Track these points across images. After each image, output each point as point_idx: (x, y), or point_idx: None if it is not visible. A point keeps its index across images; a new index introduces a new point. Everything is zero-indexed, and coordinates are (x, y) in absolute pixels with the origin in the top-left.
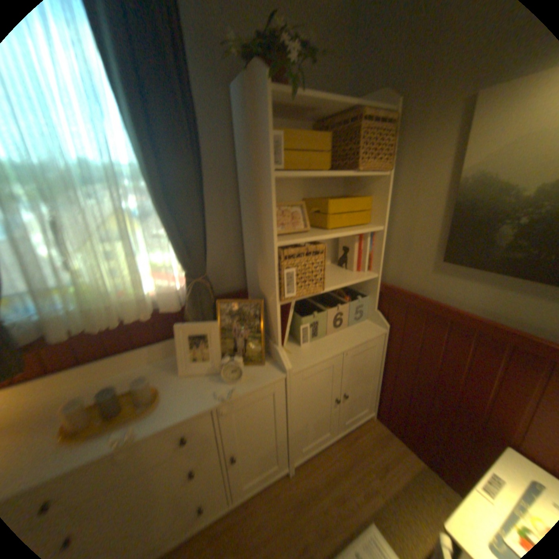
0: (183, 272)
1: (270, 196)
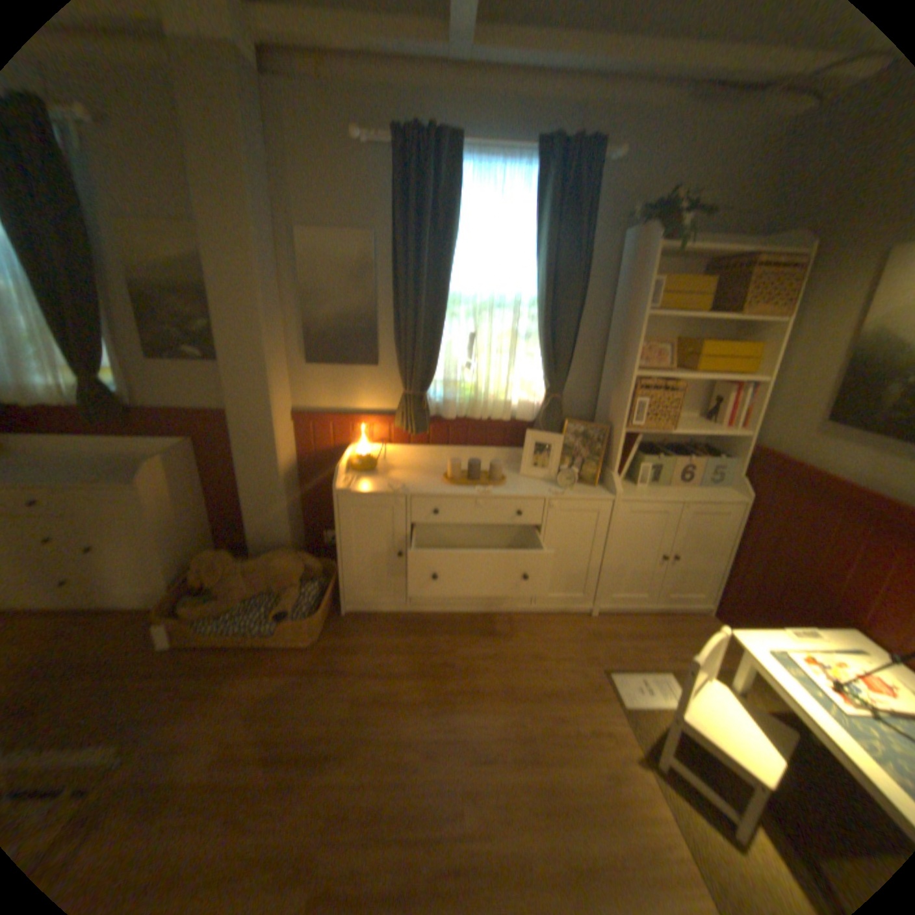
0: (544, 388)
1: (640, 331)
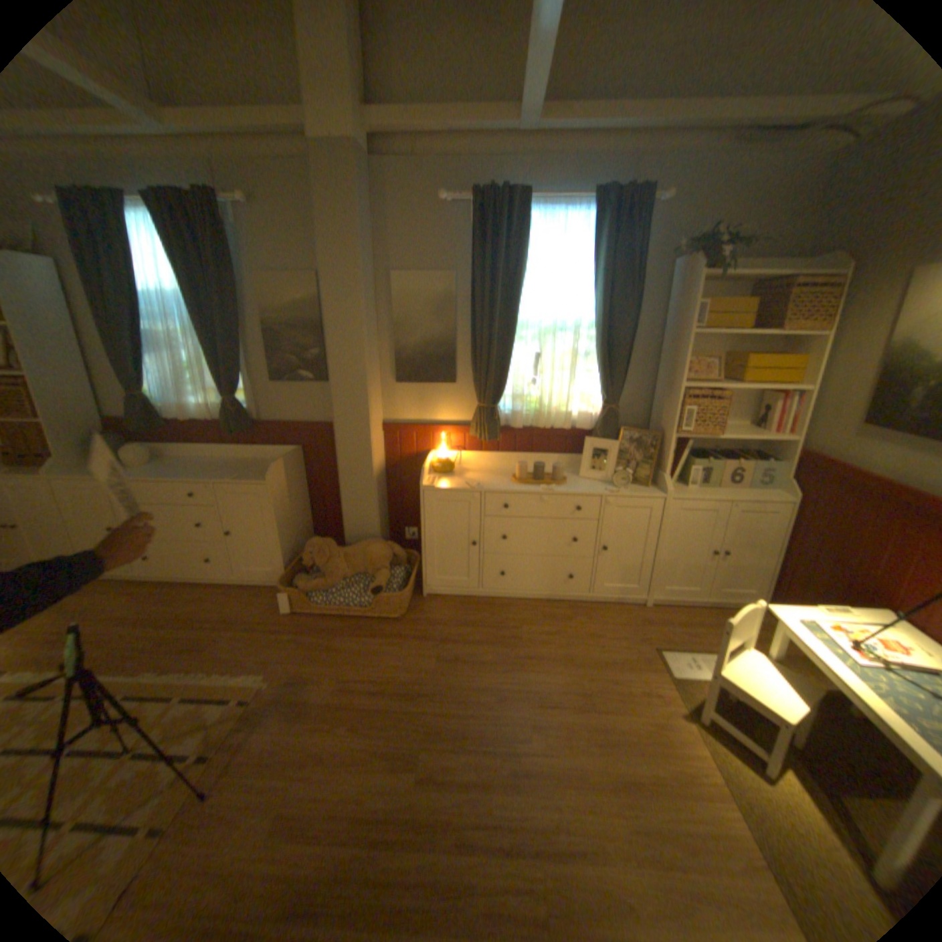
0: (601, 399)
1: (686, 347)
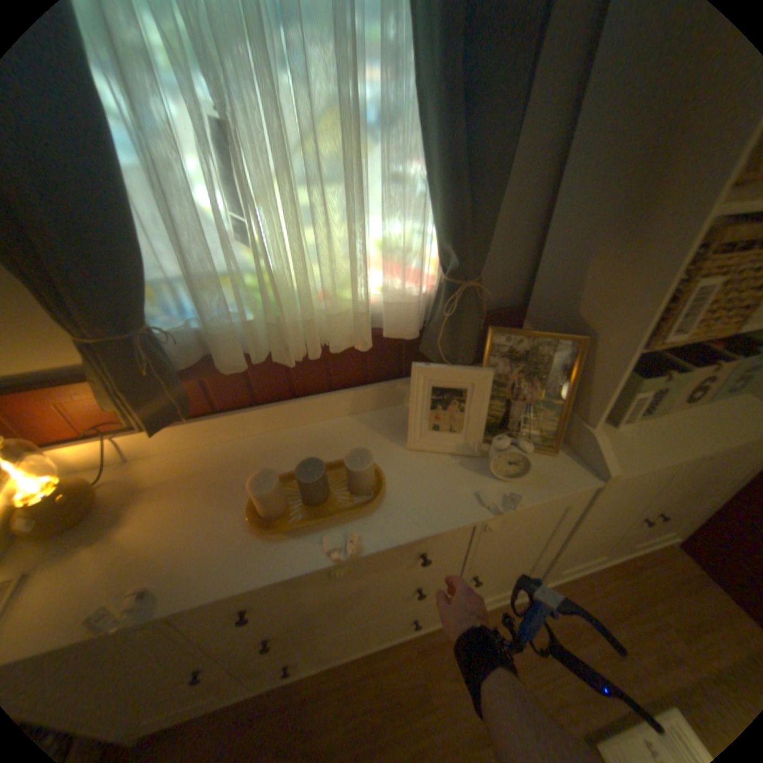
0: (443, 262)
1: None
